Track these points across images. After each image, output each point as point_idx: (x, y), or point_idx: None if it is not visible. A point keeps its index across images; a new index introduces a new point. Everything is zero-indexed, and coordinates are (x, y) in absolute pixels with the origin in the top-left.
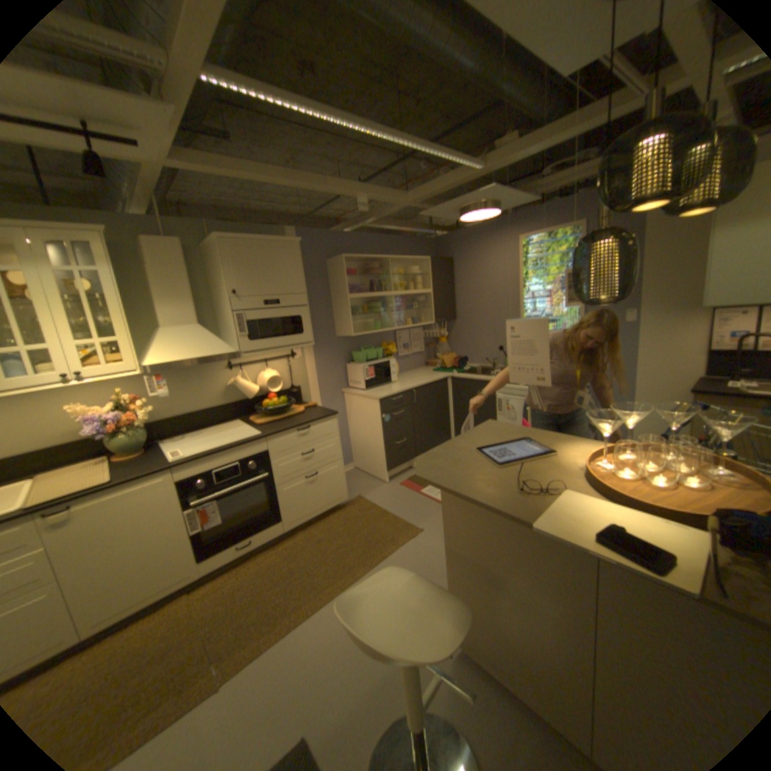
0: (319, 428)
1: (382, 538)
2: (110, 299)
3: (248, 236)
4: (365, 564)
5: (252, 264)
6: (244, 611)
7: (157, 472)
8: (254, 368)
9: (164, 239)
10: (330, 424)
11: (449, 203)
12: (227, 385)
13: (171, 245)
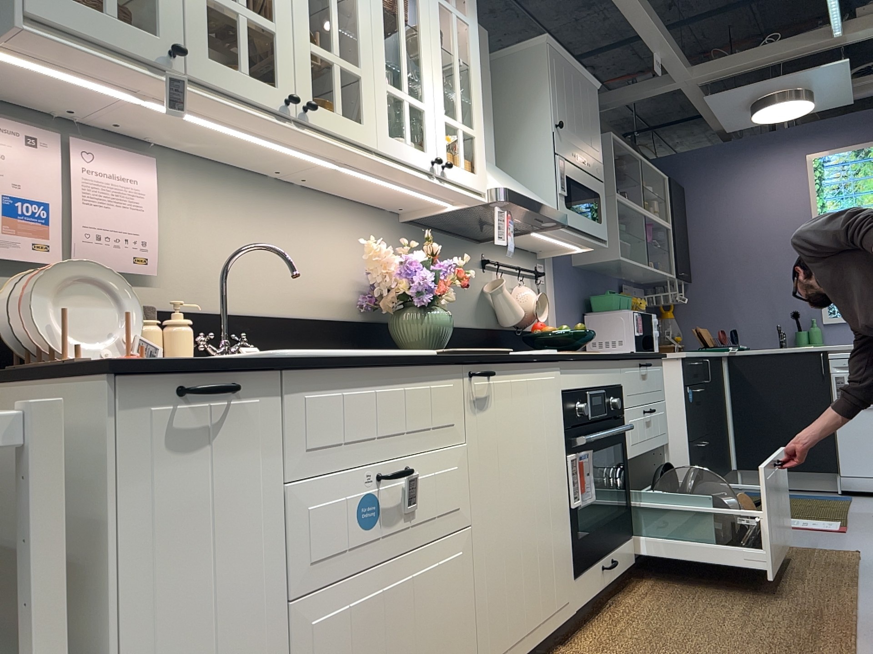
0: (654, 373)
1: (809, 562)
2: (474, 72)
3: (568, 57)
4: (835, 584)
5: (570, 97)
6: (722, 646)
7: (554, 360)
8: (505, 278)
9: (478, 28)
10: (660, 373)
11: (762, 84)
12: (481, 295)
13: (483, 40)
